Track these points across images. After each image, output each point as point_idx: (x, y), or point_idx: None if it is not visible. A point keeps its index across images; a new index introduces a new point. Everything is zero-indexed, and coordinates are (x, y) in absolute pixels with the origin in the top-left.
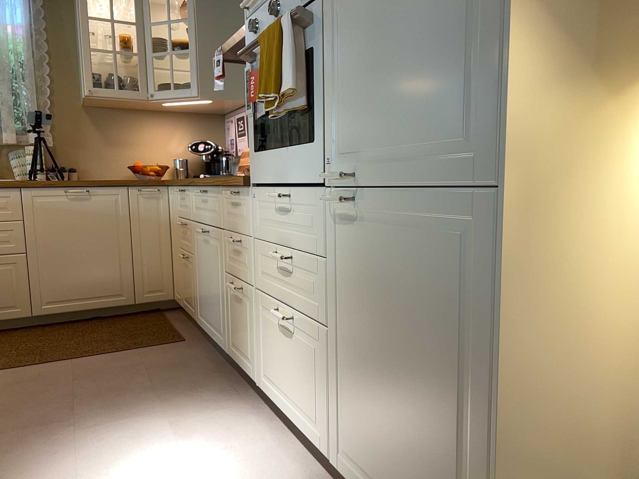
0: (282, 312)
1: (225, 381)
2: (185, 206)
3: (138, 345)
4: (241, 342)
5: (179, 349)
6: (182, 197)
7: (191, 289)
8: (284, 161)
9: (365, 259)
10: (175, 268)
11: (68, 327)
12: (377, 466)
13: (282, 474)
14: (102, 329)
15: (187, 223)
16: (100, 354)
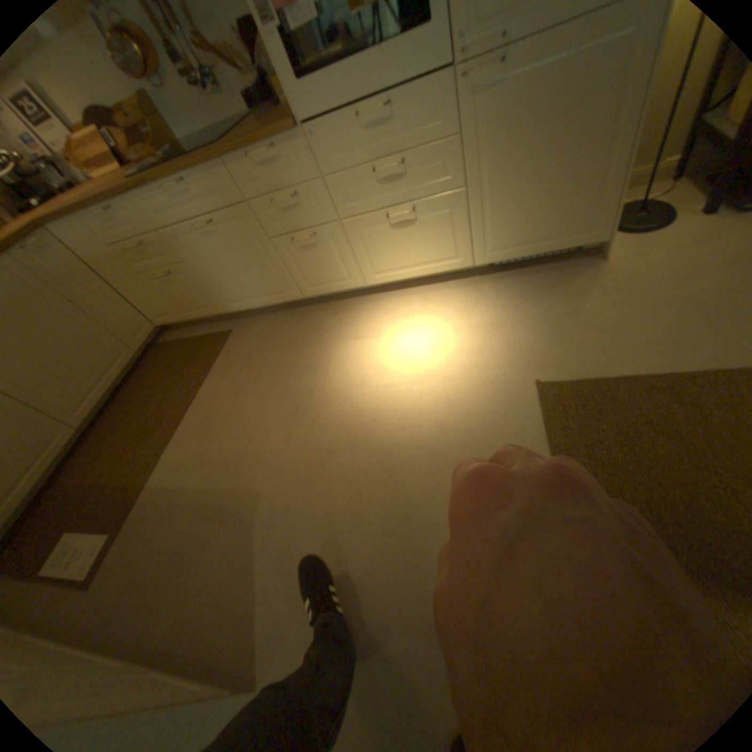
0: (391, 212)
1: (318, 312)
2: (122, 224)
3: (210, 359)
4: (325, 275)
5: (242, 335)
6: (108, 219)
7: (195, 295)
8: (366, 67)
9: (510, 107)
10: (138, 301)
11: (115, 410)
12: (522, 233)
13: (442, 297)
14: (149, 383)
15: (143, 239)
16: (202, 383)
